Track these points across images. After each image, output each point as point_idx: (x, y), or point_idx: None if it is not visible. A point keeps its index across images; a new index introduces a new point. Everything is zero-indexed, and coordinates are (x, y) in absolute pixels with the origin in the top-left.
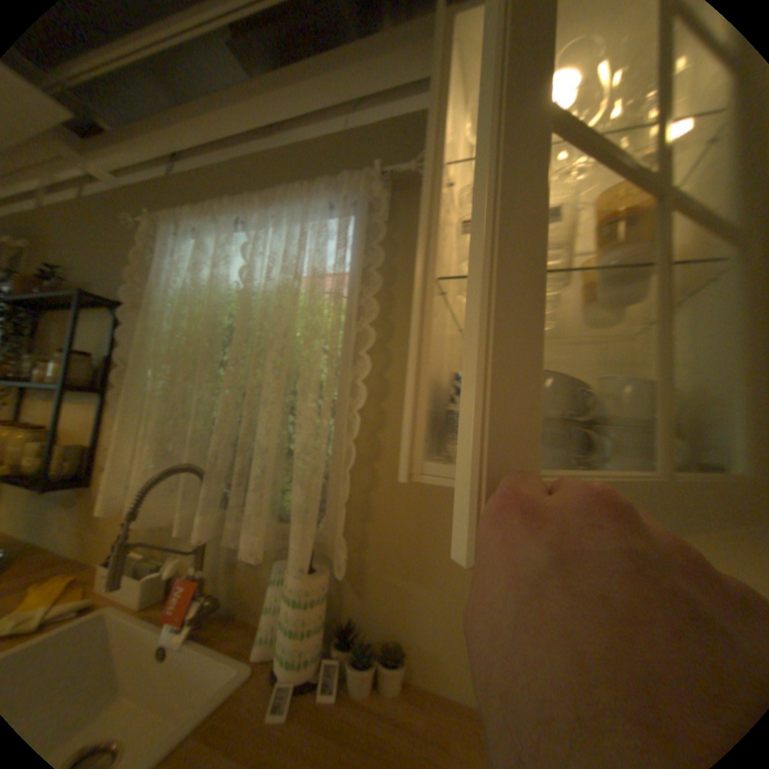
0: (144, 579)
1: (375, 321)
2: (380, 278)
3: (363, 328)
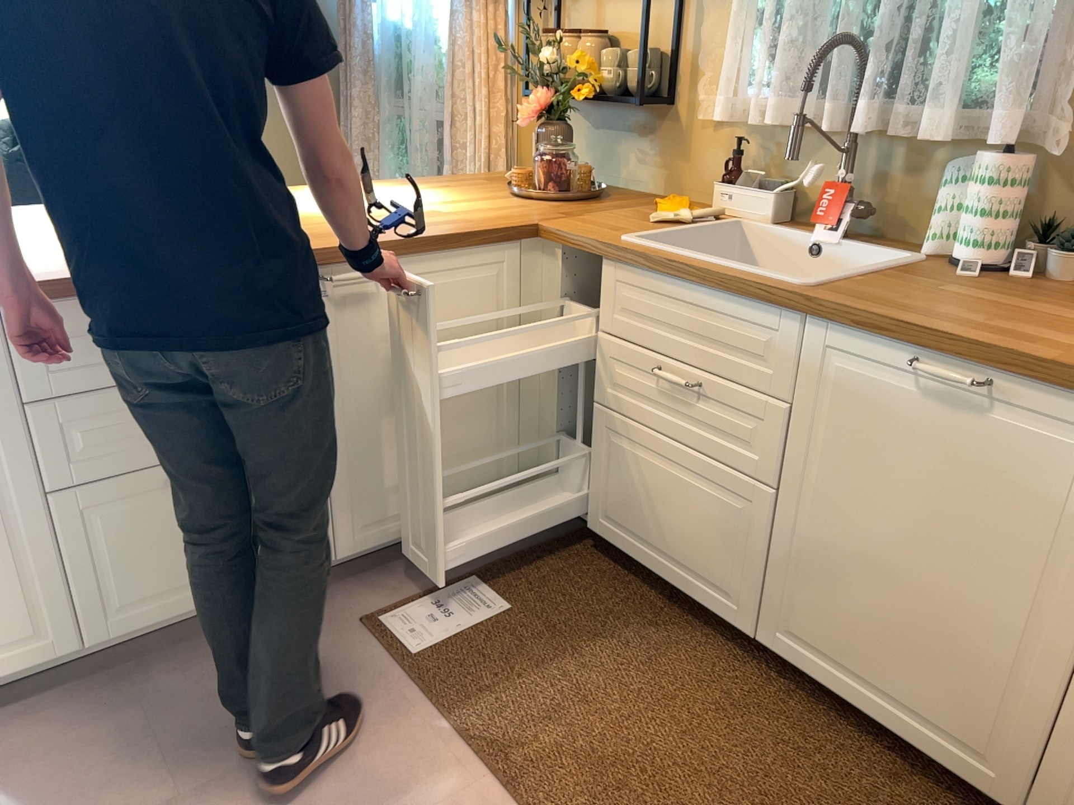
0: (772, 192)
1: None
2: None
3: None
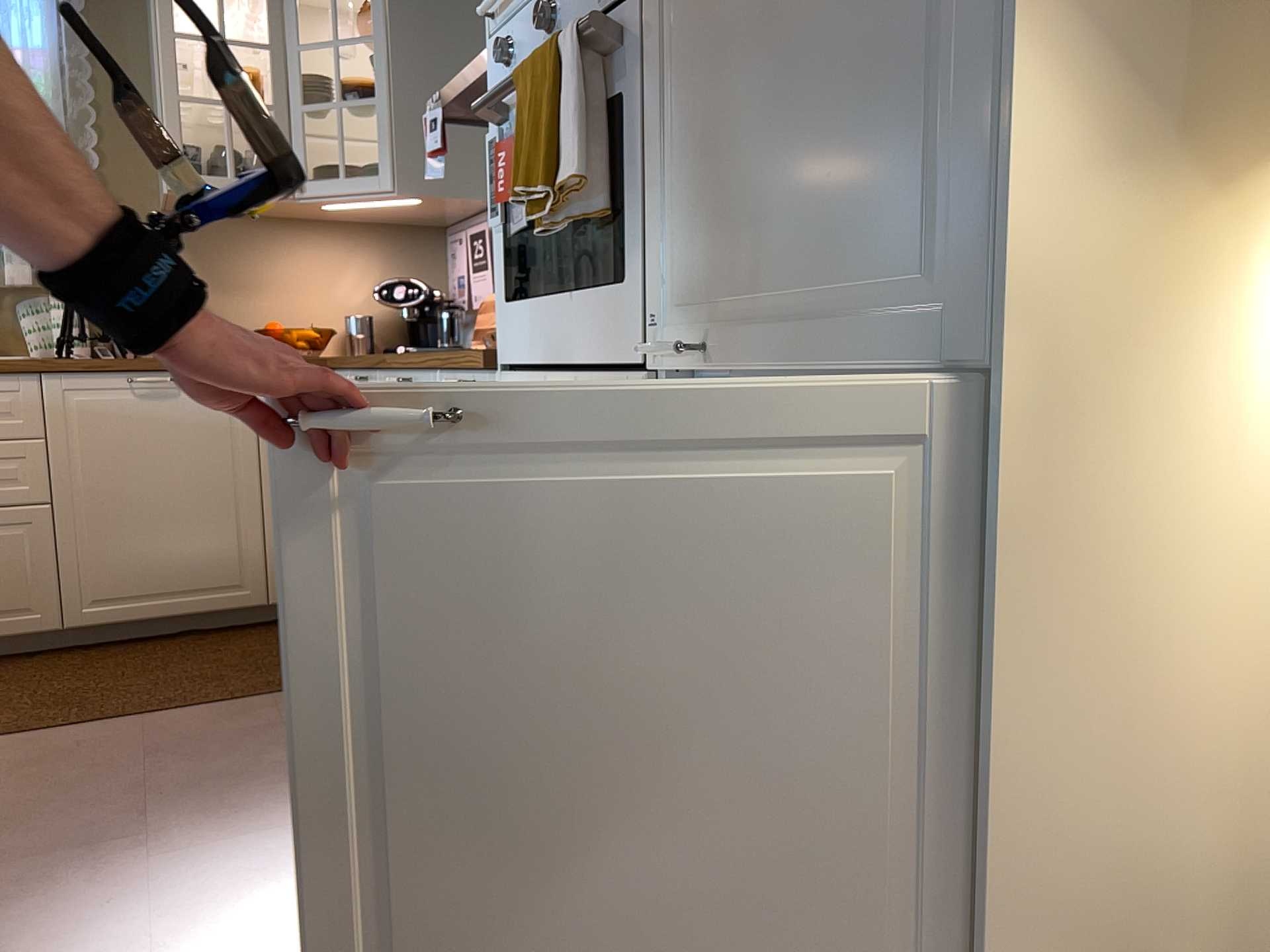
0: None
1: (93, 100)
2: (87, 62)
3: (78, 104)
